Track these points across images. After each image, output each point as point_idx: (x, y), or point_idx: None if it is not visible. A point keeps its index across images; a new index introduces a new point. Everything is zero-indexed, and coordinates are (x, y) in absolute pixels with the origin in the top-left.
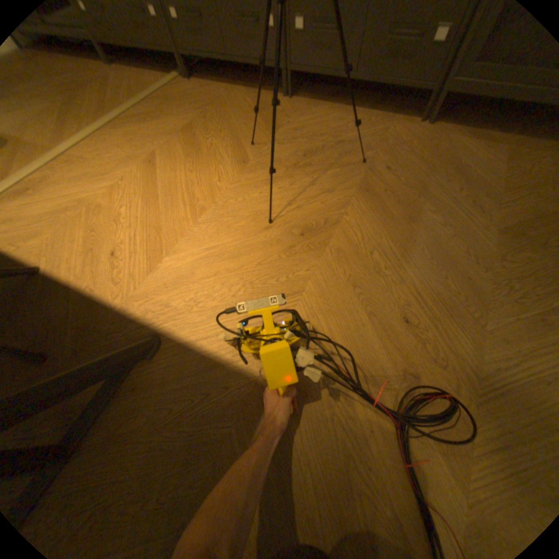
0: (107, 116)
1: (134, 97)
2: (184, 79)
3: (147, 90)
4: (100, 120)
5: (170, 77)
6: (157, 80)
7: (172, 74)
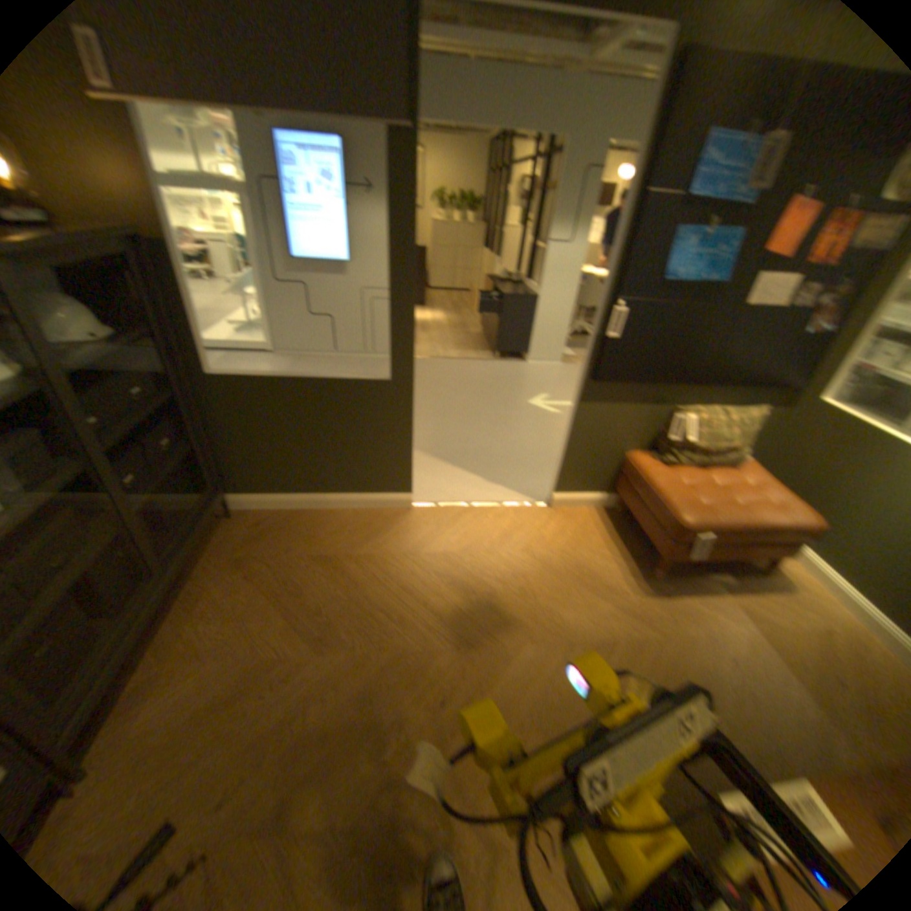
0: None
1: None
2: None
3: None
4: None
5: None
6: None
7: None
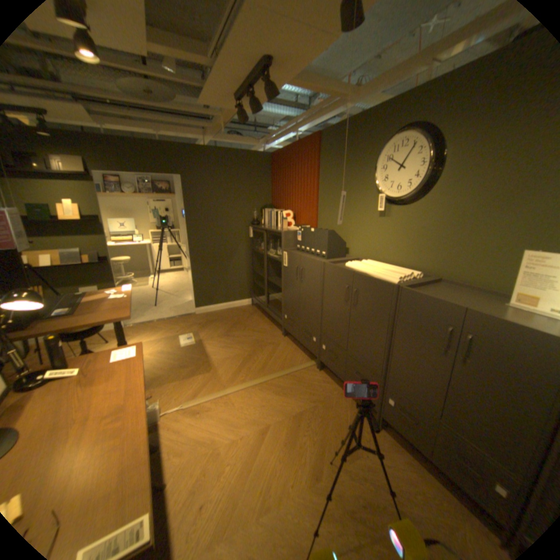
0: (262, 378)
1: (283, 369)
2: (318, 369)
3: (292, 367)
4: (257, 379)
5: (310, 364)
6: (303, 360)
7: (312, 361)
